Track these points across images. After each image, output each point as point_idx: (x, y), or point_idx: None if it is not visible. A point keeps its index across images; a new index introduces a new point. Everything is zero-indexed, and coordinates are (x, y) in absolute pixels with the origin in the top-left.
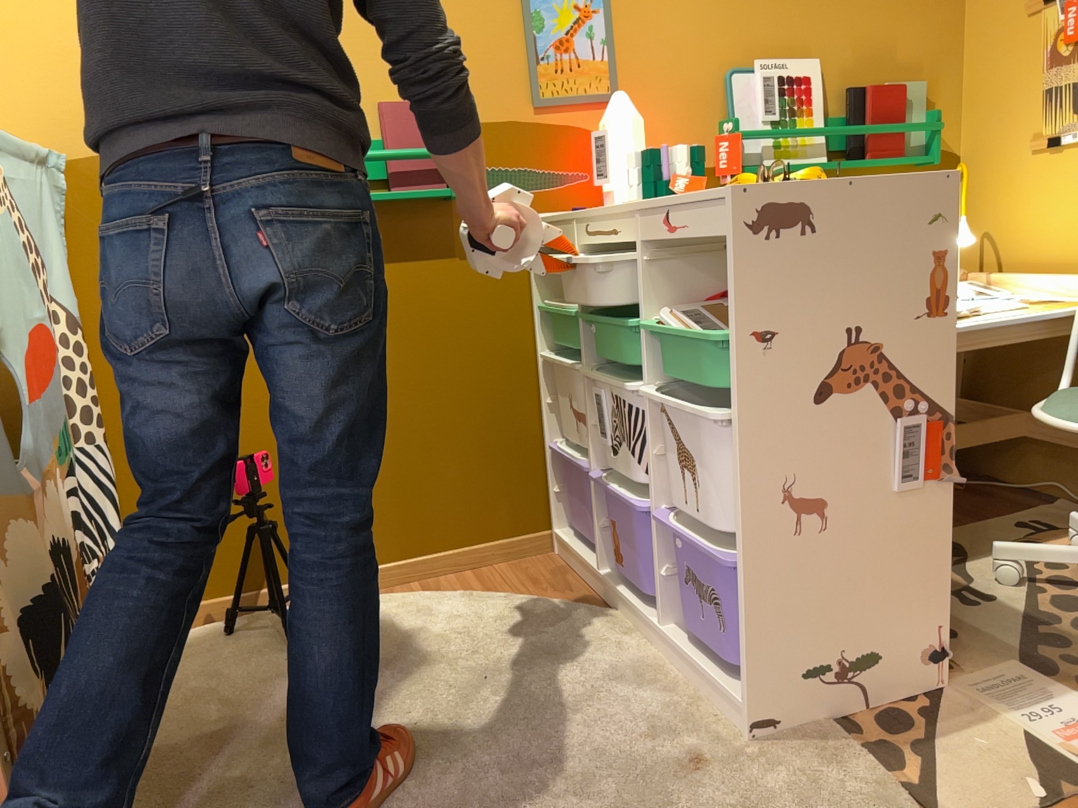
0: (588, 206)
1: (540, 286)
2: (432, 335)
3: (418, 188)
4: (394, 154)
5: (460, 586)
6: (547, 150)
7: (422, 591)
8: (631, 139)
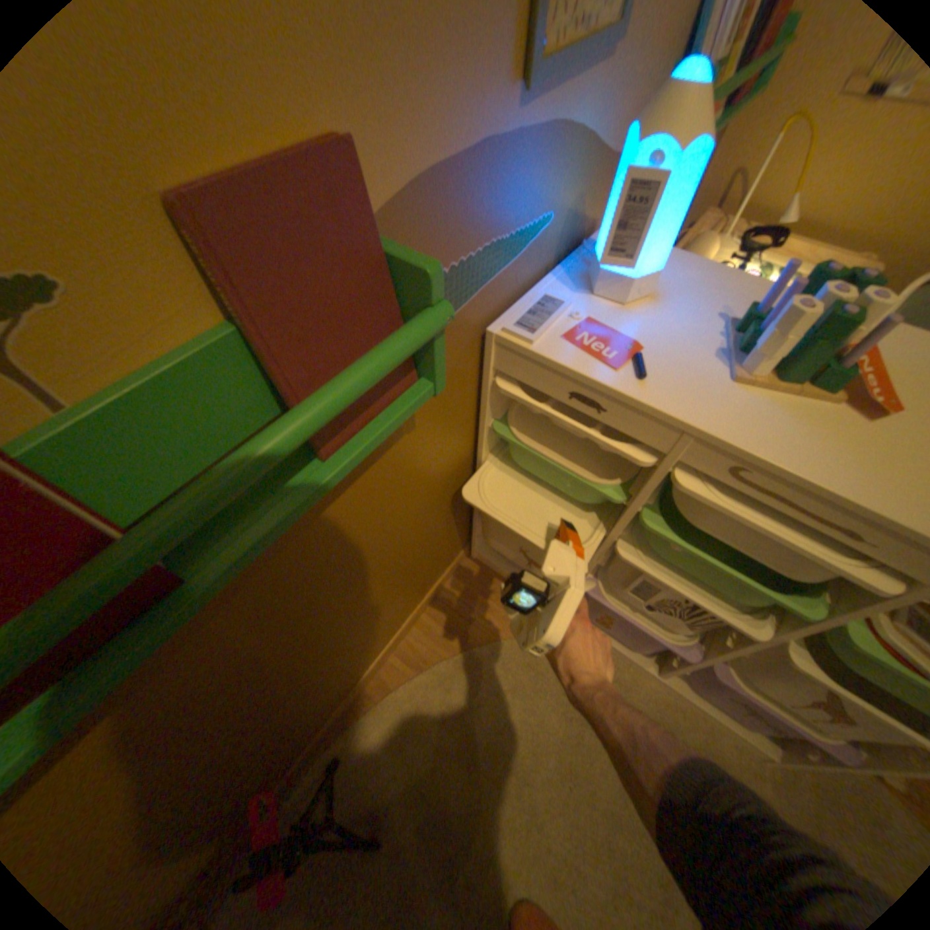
0: (544, 264)
1: (494, 403)
2: (386, 529)
3: (377, 412)
4: (338, 402)
5: (435, 642)
6: (525, 185)
7: (410, 667)
8: (693, 181)
